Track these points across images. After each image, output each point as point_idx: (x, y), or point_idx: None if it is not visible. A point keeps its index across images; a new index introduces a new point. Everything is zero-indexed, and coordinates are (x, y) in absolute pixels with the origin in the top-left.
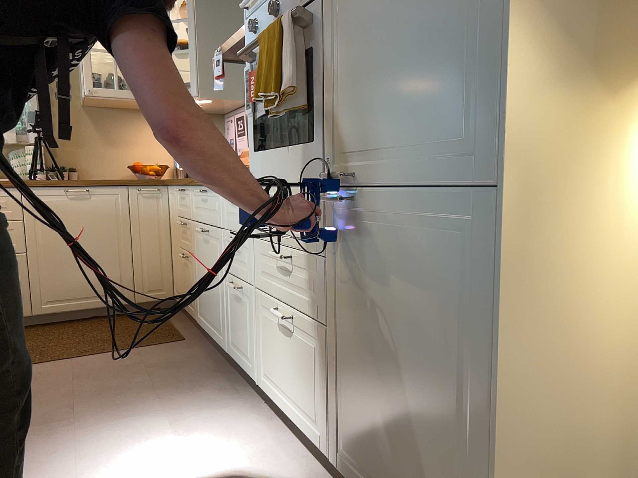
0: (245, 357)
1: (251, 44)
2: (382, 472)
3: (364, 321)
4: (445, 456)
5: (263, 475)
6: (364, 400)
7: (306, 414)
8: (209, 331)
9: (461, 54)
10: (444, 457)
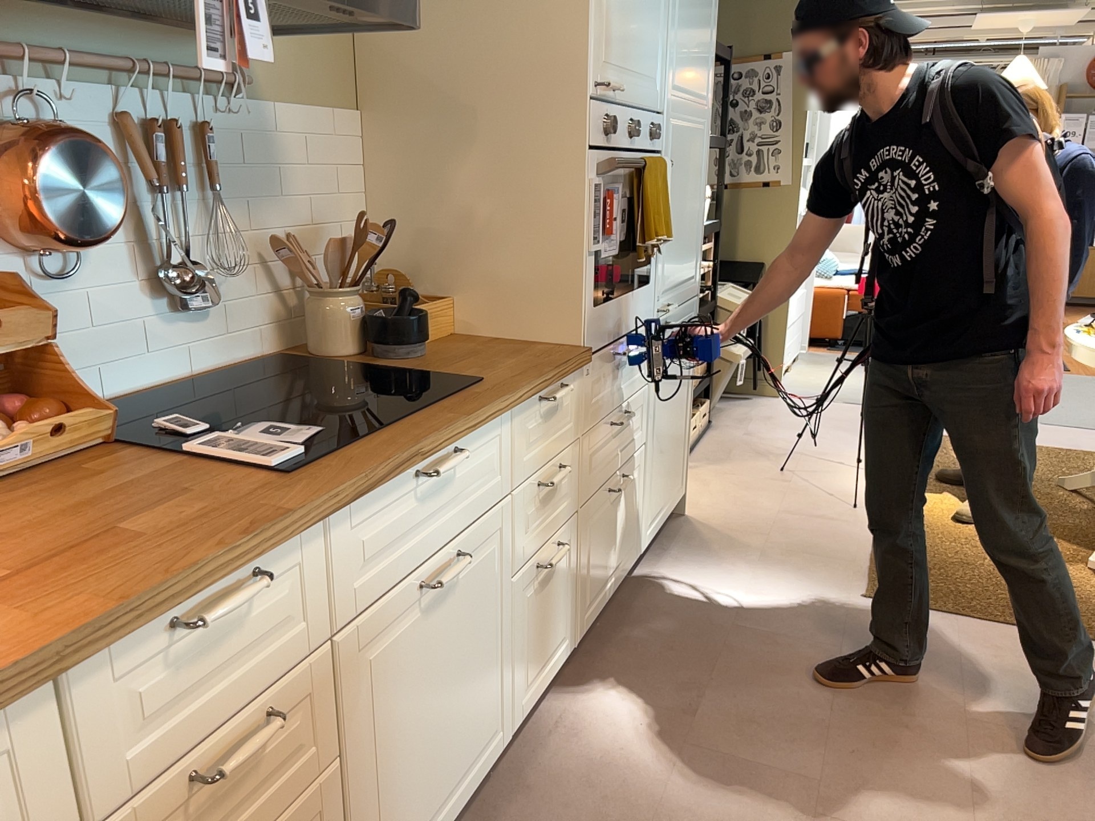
0: (554, 647)
1: (635, 168)
2: (662, 493)
3: (662, 405)
4: (679, 436)
5: (661, 617)
6: (659, 460)
7: (625, 551)
8: (444, 817)
9: (694, 235)
10: (679, 436)
